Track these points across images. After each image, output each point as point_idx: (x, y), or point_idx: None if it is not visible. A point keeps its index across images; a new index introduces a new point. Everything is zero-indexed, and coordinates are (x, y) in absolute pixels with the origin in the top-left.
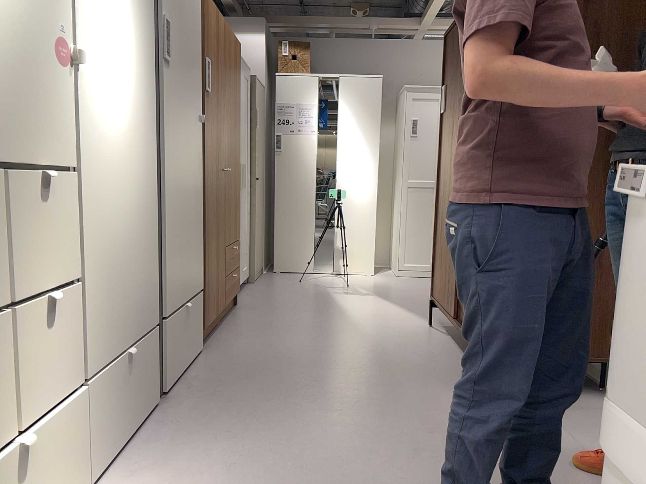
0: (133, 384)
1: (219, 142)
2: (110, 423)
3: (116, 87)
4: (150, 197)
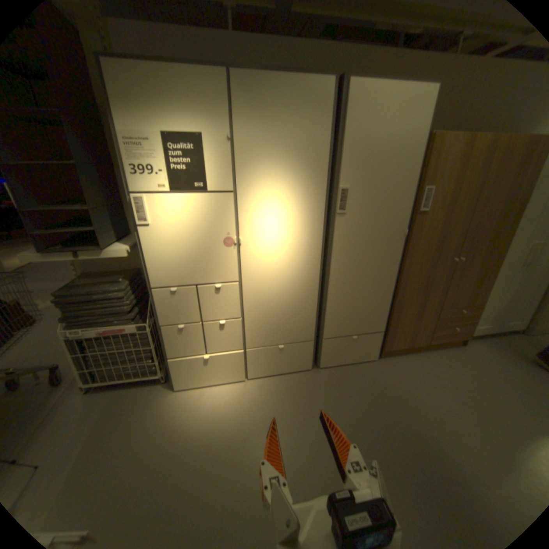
0: (285, 357)
1: (448, 241)
2: (263, 365)
3: (277, 243)
4: (312, 286)
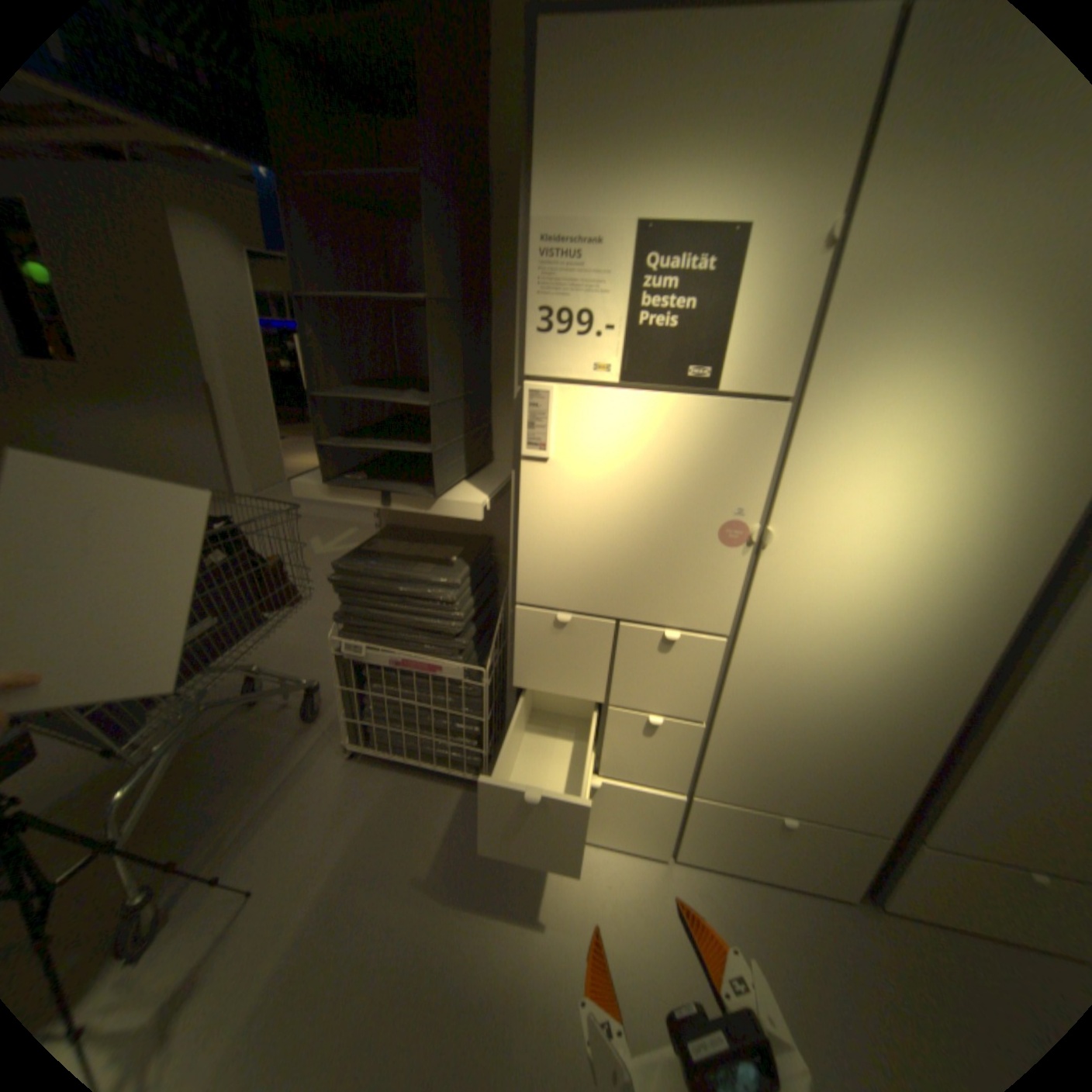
0: (793, 851)
1: None
2: (727, 848)
3: (881, 563)
4: (951, 704)
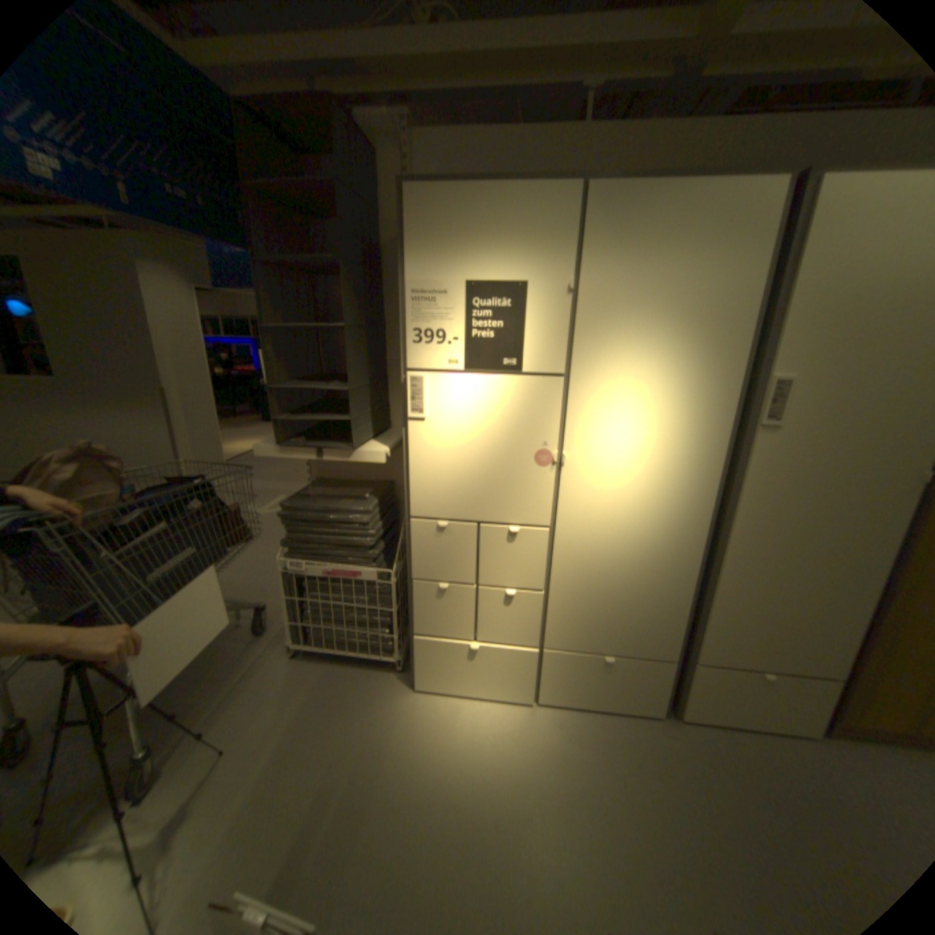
0: (615, 682)
1: None
2: (571, 686)
3: (630, 469)
4: (689, 558)
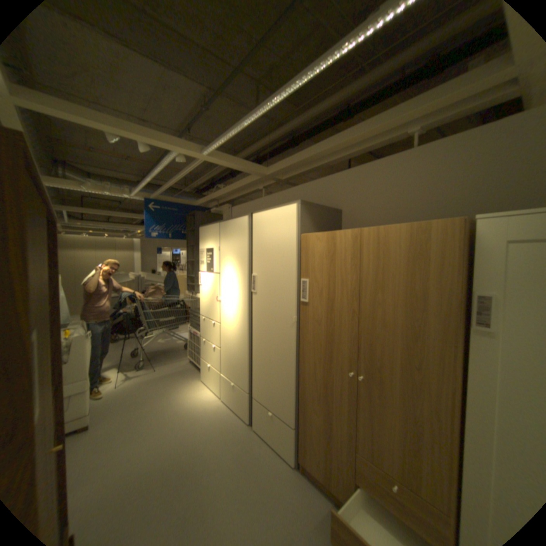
0: (235, 397)
1: (337, 343)
2: (226, 394)
3: (231, 305)
4: (245, 343)
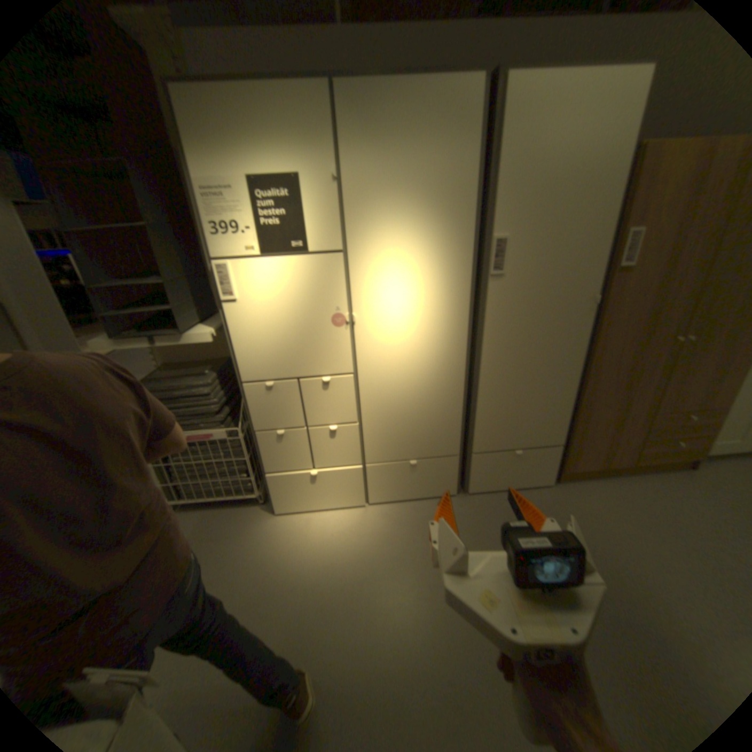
0: (418, 477)
1: (667, 310)
2: (389, 486)
3: (404, 320)
4: (455, 380)
